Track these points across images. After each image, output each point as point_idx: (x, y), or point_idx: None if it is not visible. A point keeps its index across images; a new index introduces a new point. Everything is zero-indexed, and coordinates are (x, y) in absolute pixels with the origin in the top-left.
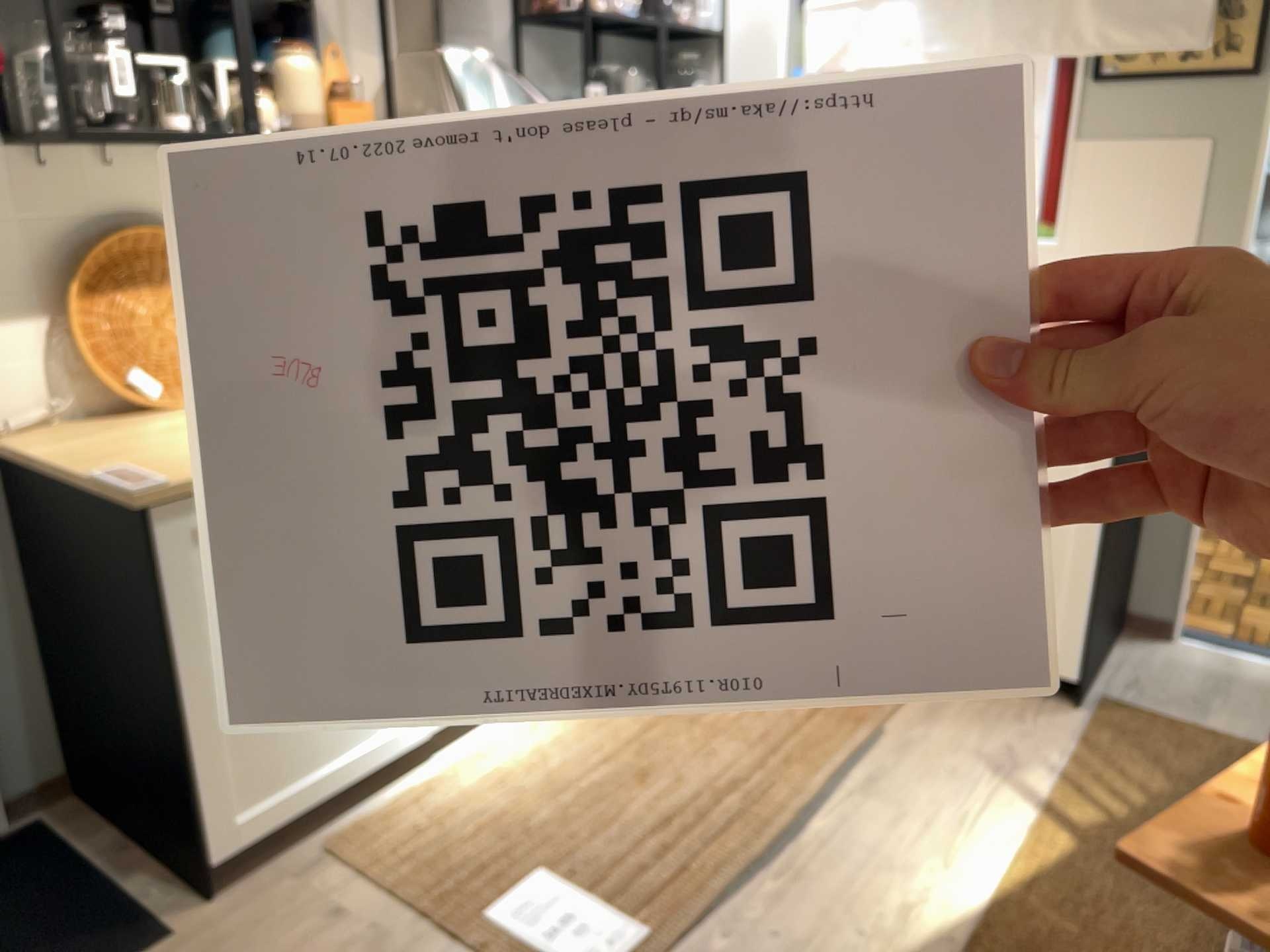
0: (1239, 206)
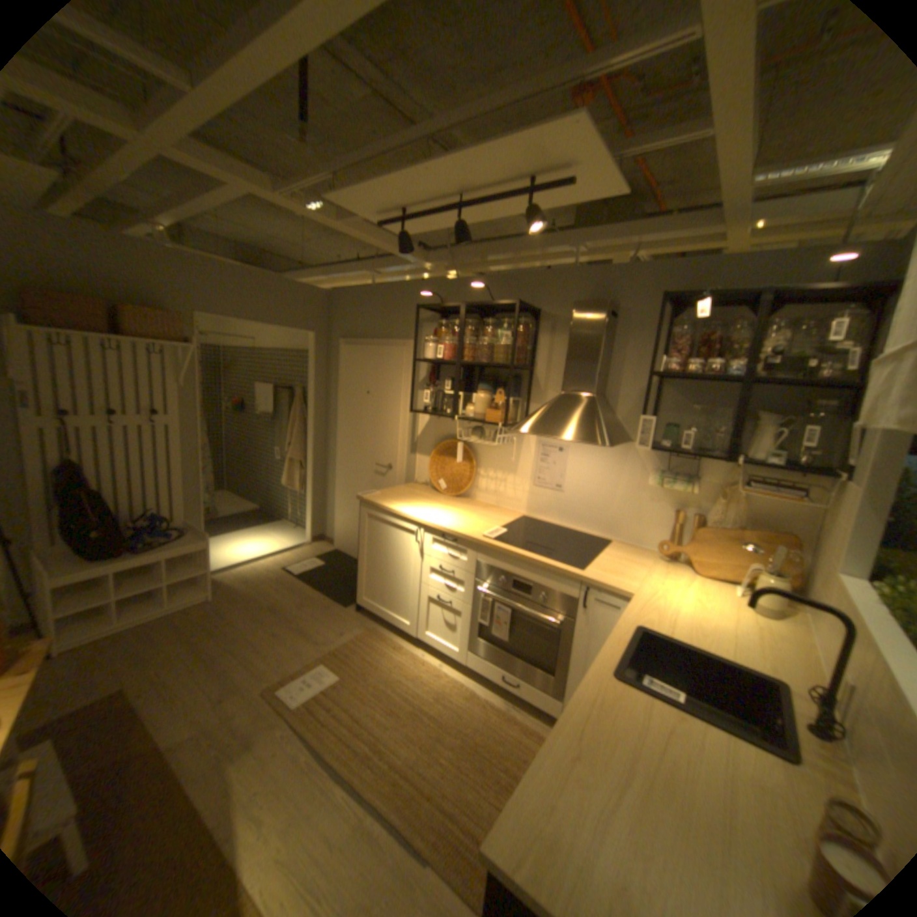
0: None
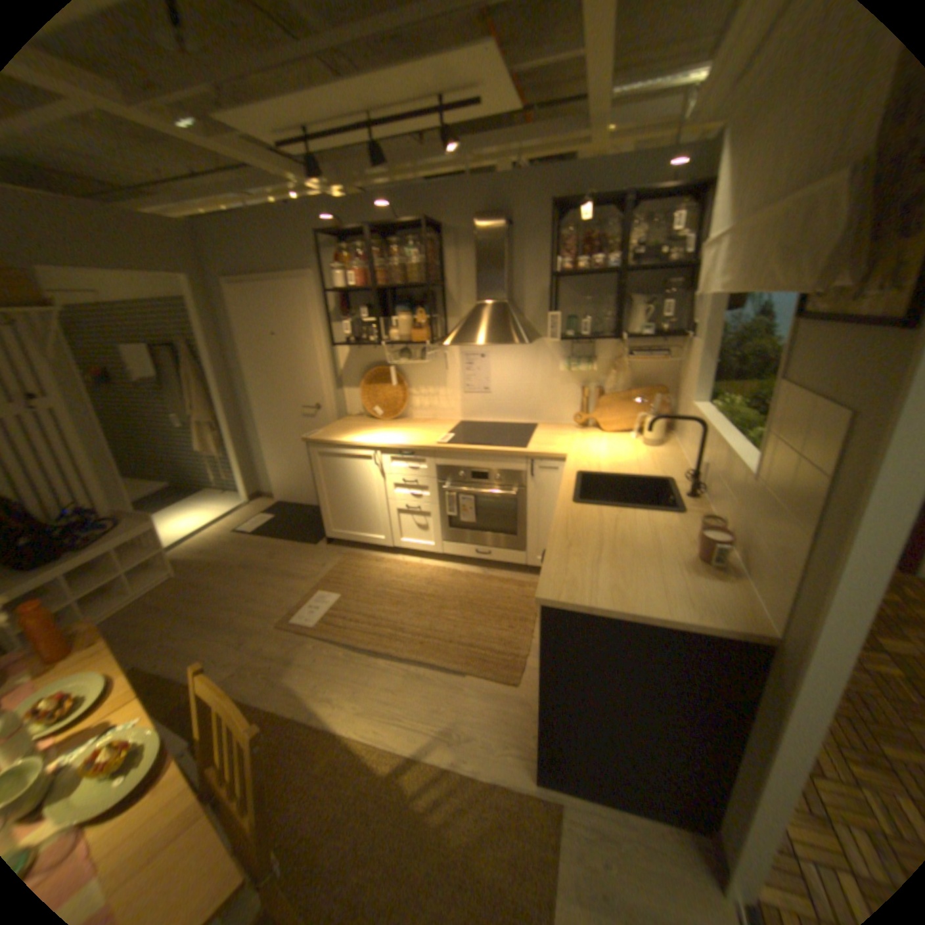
0: (852, 516)
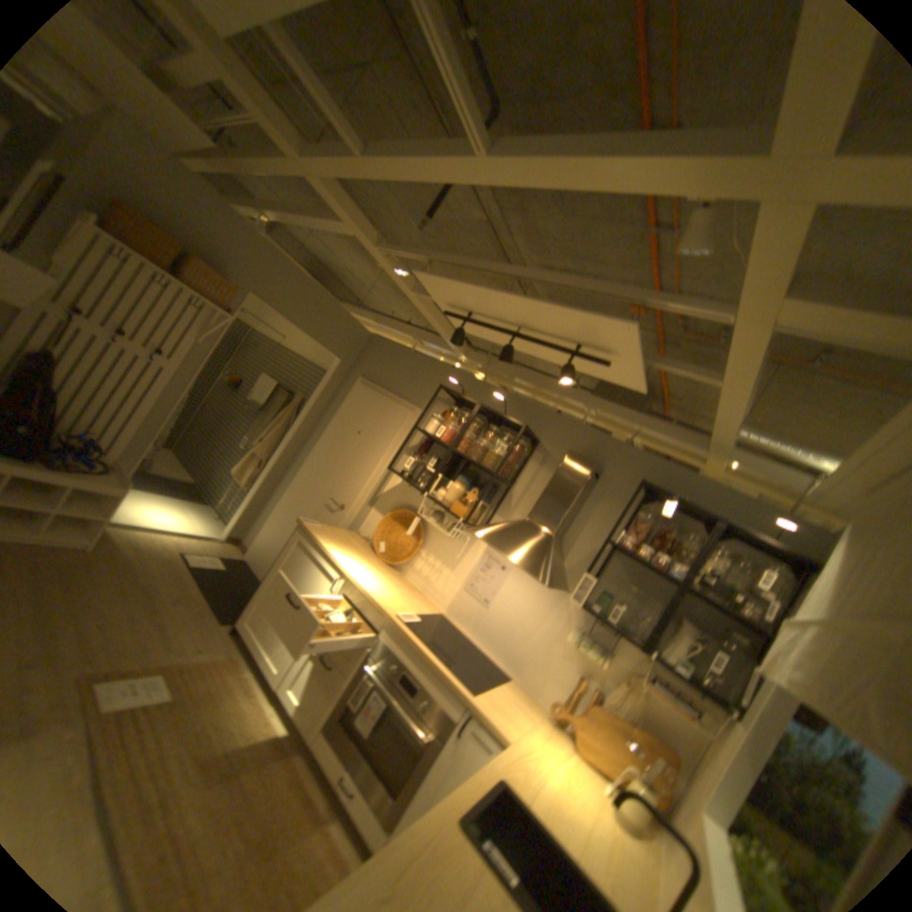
0: None
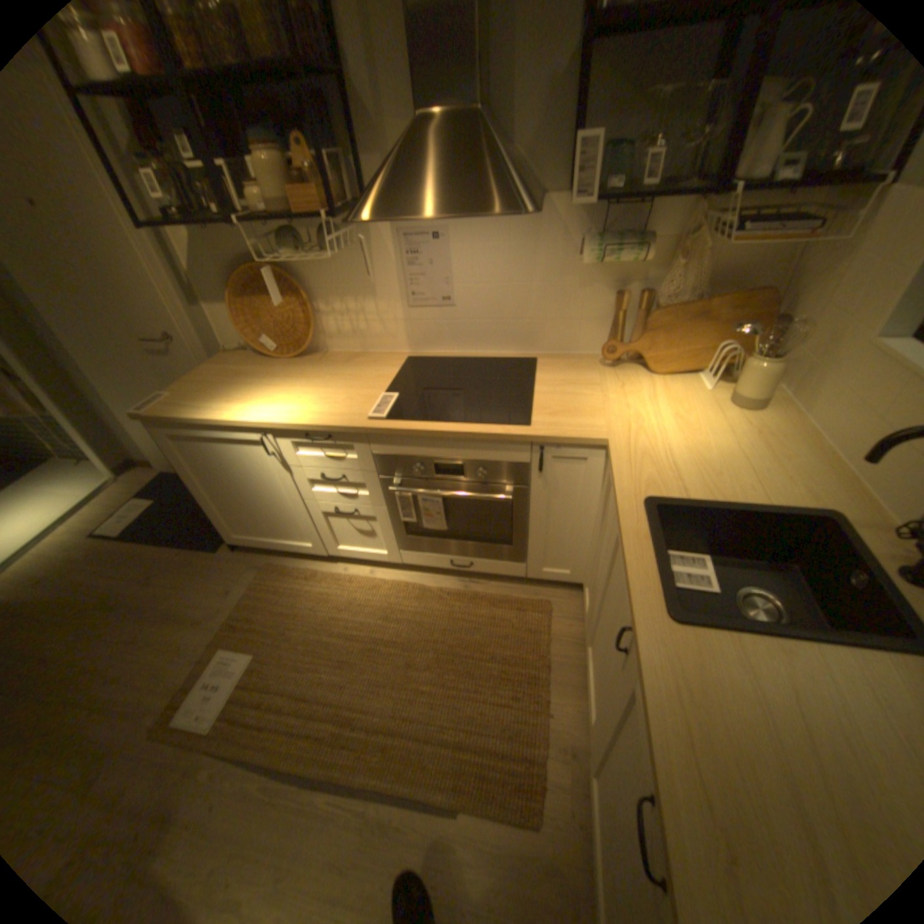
0: None
